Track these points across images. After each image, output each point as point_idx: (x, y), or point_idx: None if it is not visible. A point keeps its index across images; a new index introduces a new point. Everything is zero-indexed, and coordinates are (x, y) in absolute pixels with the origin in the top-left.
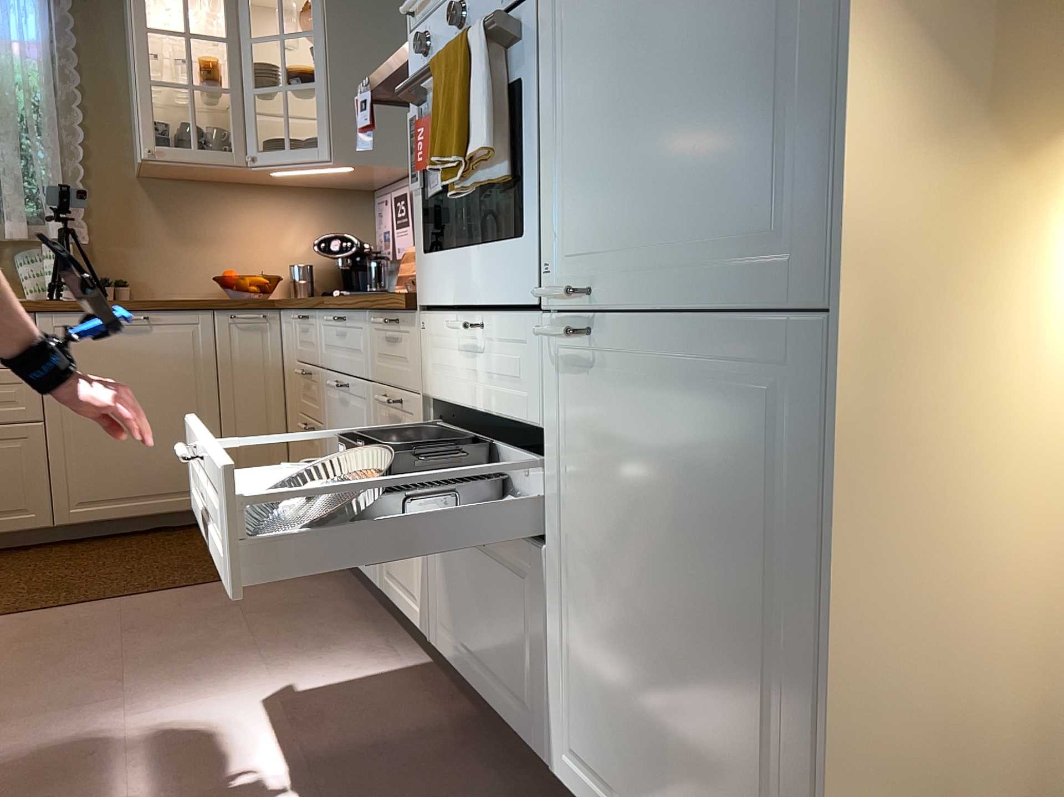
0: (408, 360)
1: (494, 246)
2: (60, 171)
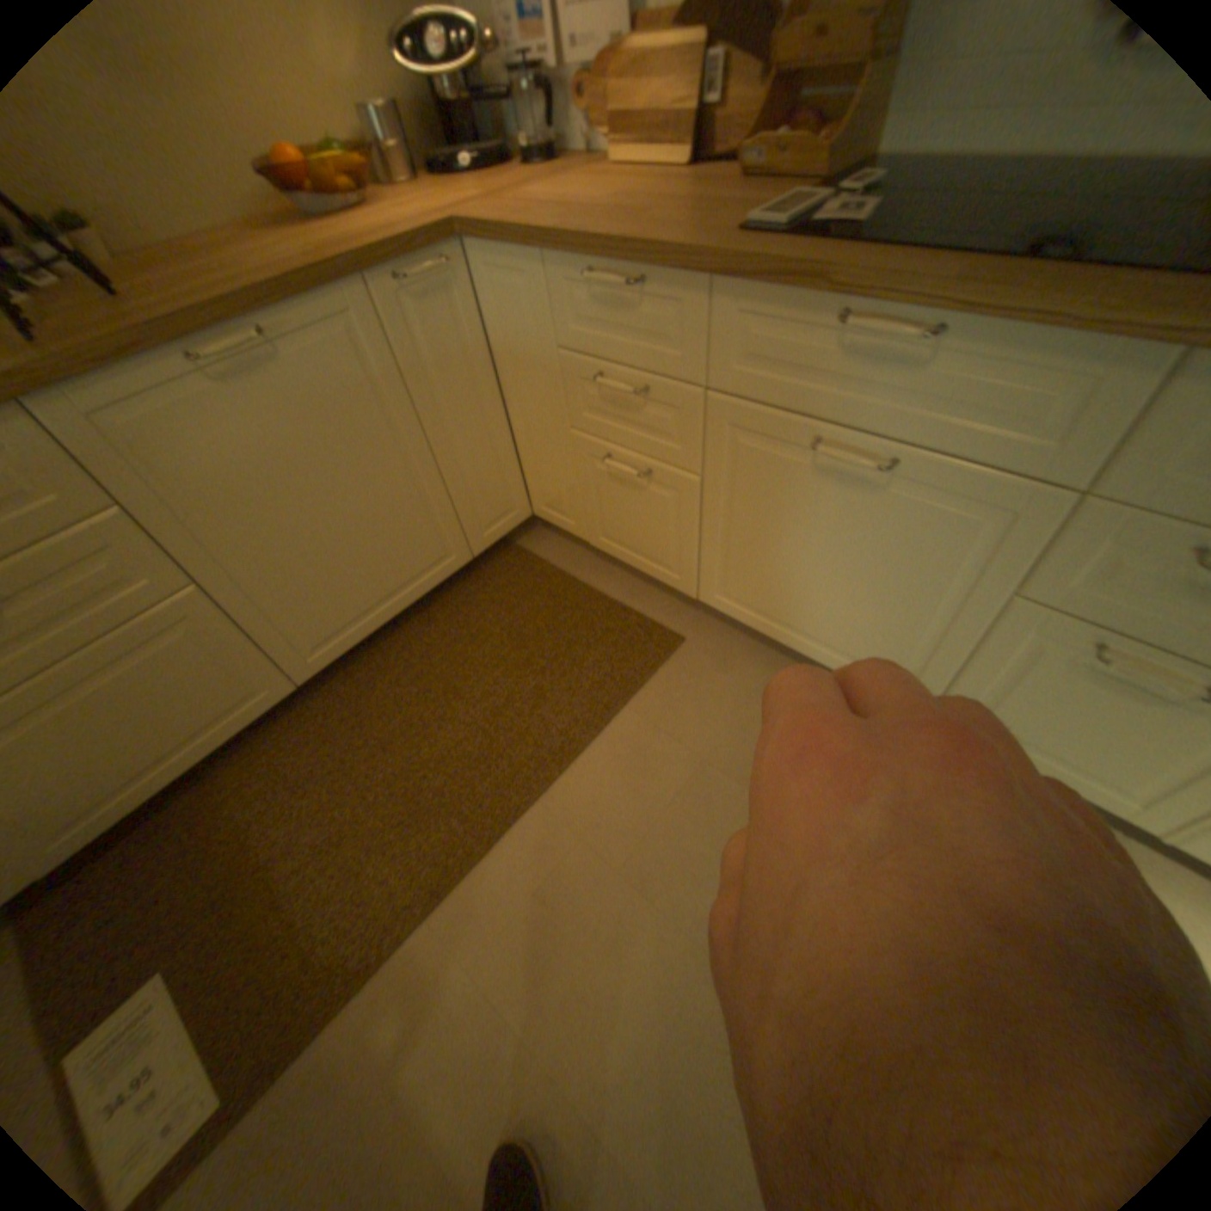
0: None
1: None
2: None
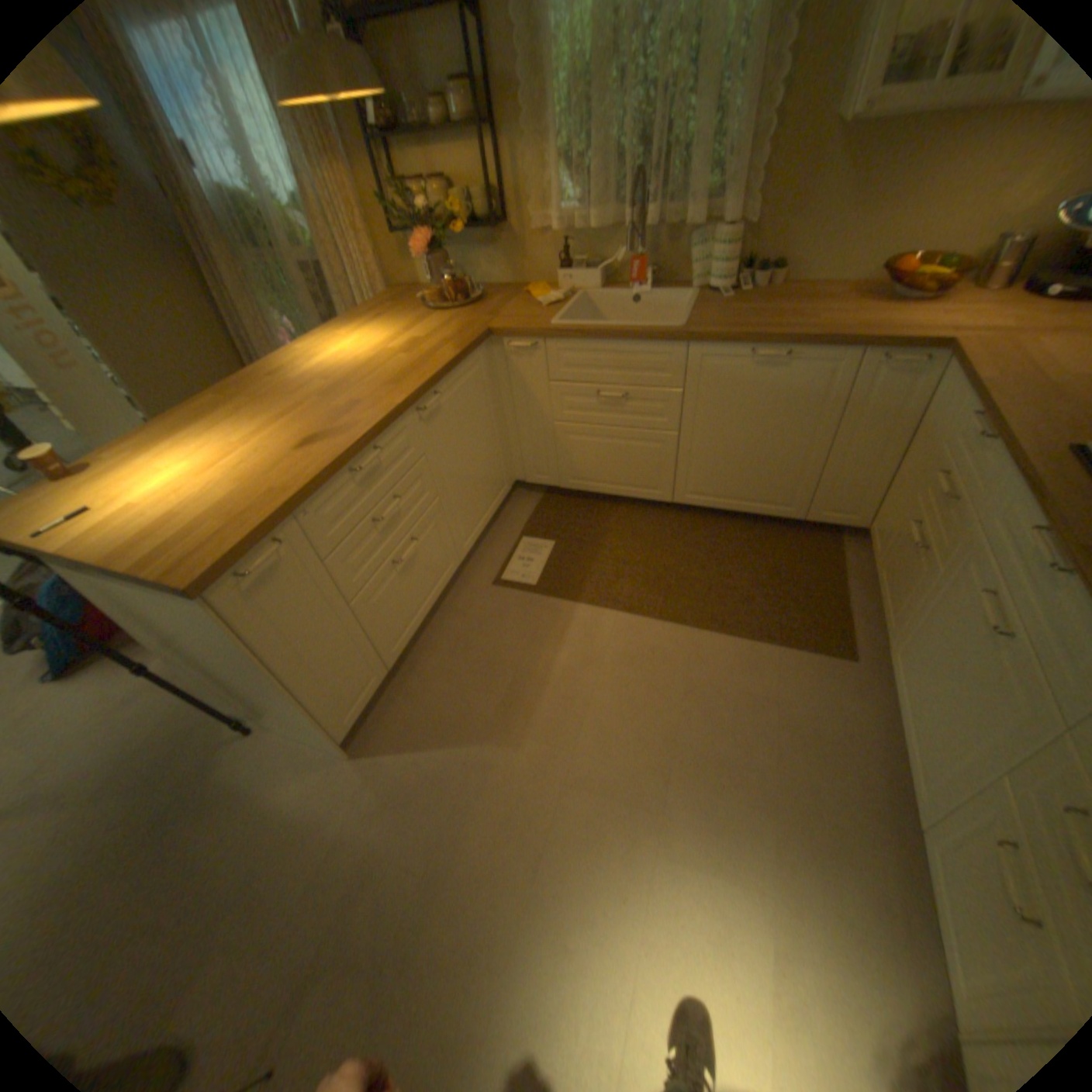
0: None
1: None
2: (750, 129)
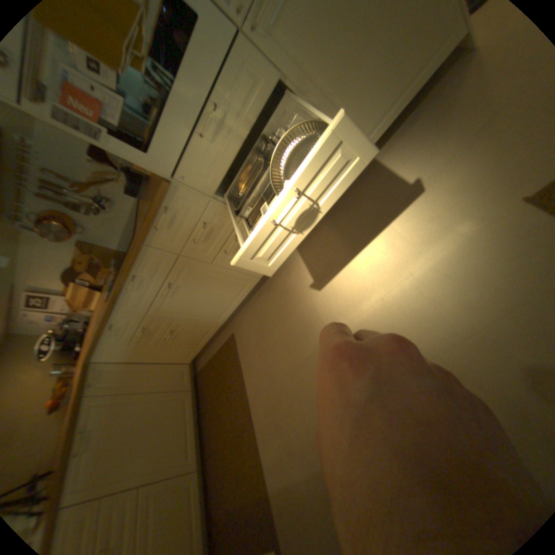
0: (190, 208)
1: (183, 68)
2: None
